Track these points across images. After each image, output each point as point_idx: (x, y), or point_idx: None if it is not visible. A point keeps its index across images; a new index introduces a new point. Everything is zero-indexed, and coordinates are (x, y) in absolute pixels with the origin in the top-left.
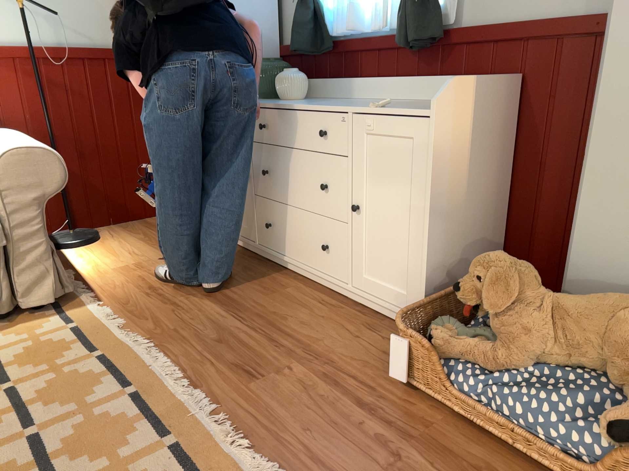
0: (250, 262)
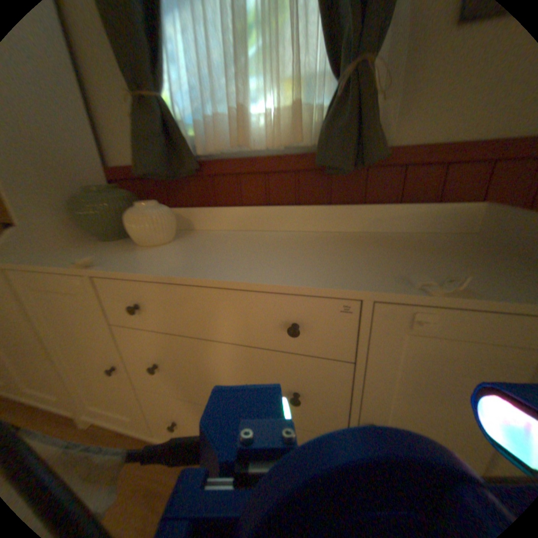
0: (156, 468)
